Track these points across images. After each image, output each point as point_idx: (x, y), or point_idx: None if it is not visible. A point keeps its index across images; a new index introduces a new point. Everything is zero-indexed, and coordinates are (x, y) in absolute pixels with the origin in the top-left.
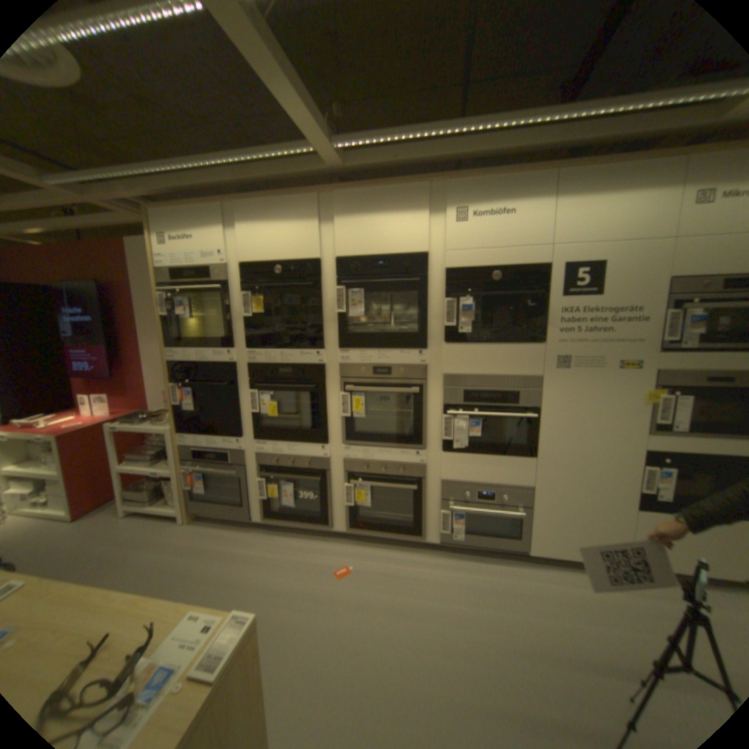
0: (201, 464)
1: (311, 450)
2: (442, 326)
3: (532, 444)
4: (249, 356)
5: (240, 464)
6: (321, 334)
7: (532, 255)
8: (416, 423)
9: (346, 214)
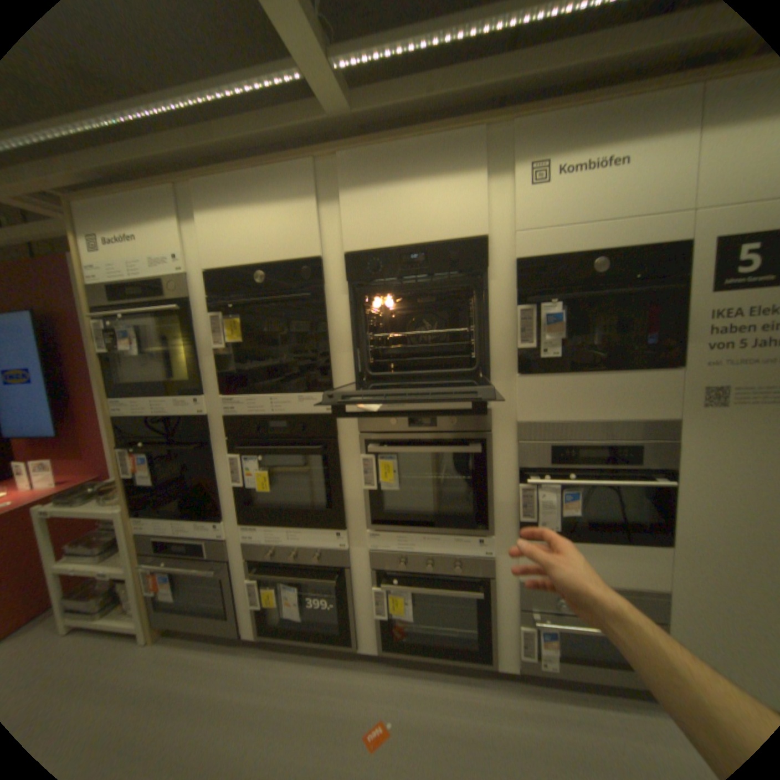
0: (168, 558)
1: (321, 537)
2: (514, 347)
3: (665, 525)
4: (225, 405)
5: (220, 558)
6: (329, 368)
7: (661, 226)
8: (478, 496)
9: (359, 185)
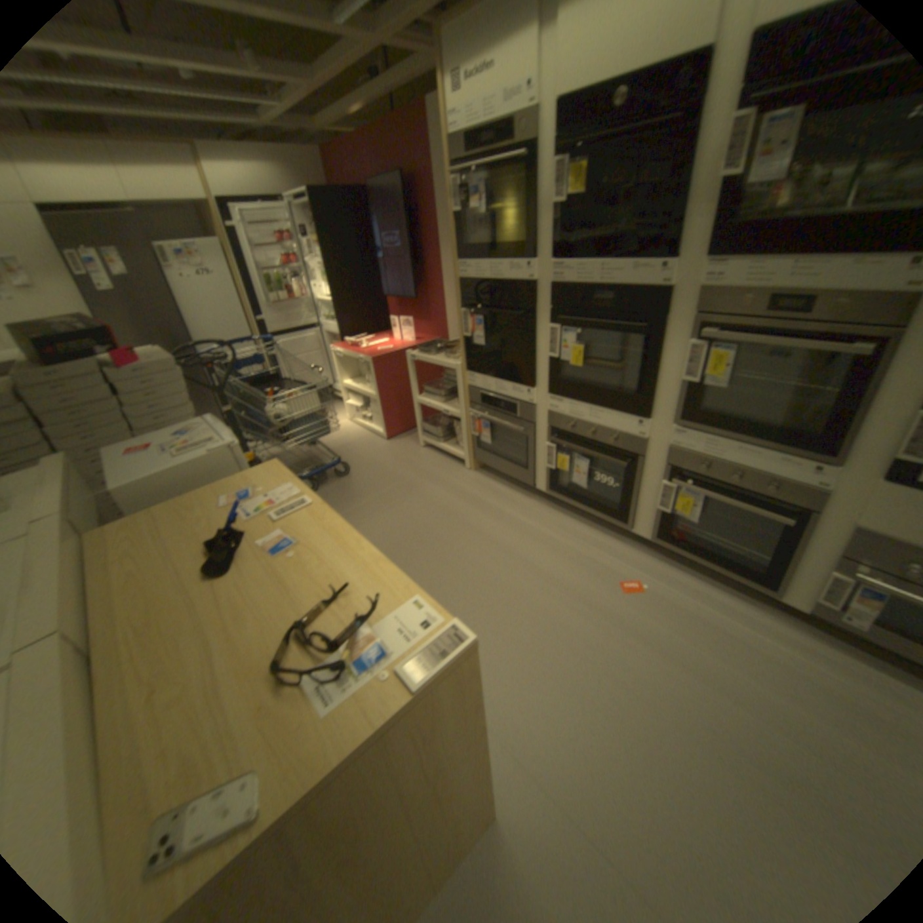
0: (490, 411)
1: (622, 422)
2: None
3: None
4: (554, 271)
5: (529, 420)
6: (678, 226)
7: None
8: (840, 414)
9: None
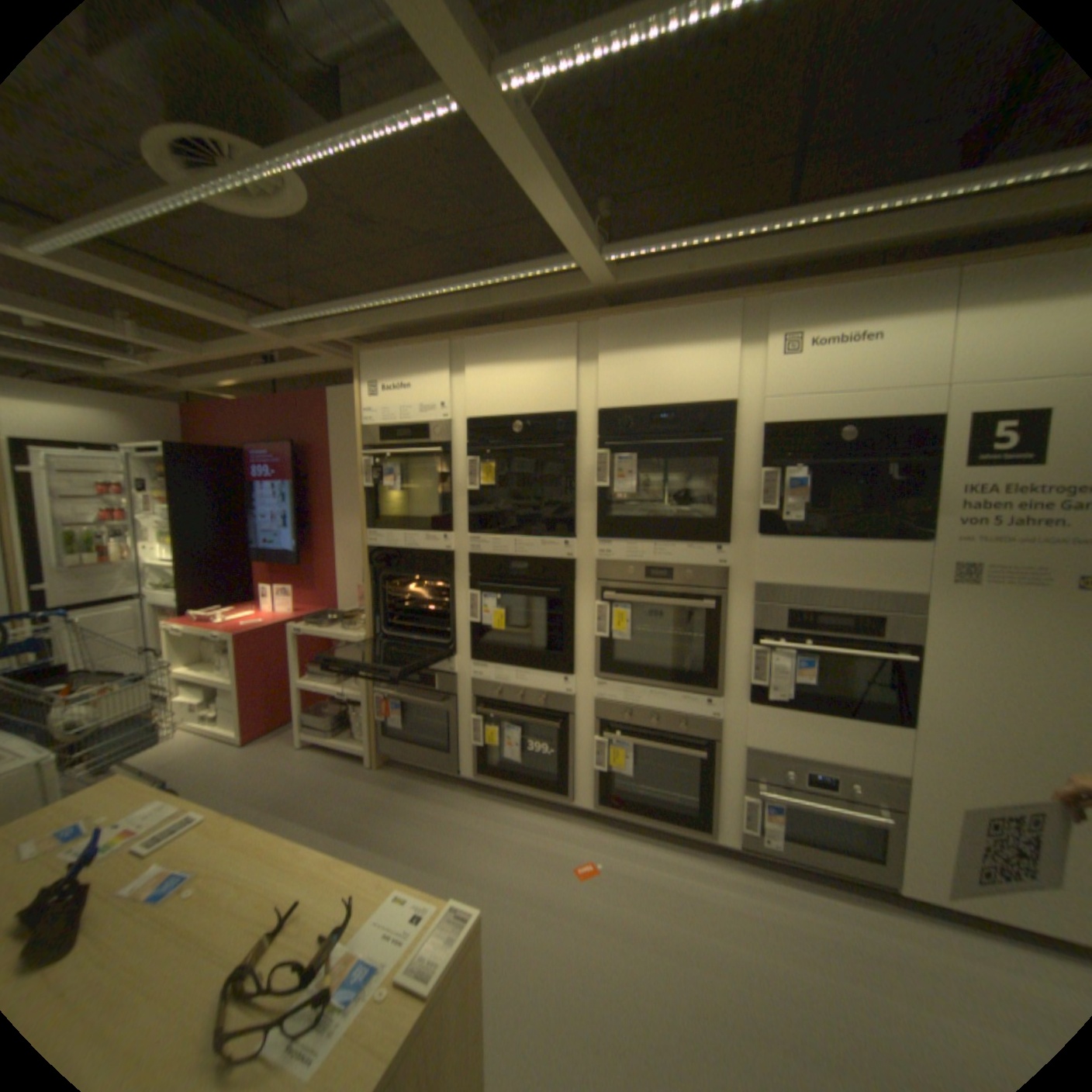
0: (400, 687)
1: (549, 681)
2: (756, 508)
3: (908, 705)
4: (472, 544)
5: (450, 692)
6: (572, 516)
7: (912, 400)
8: (709, 655)
9: (617, 349)
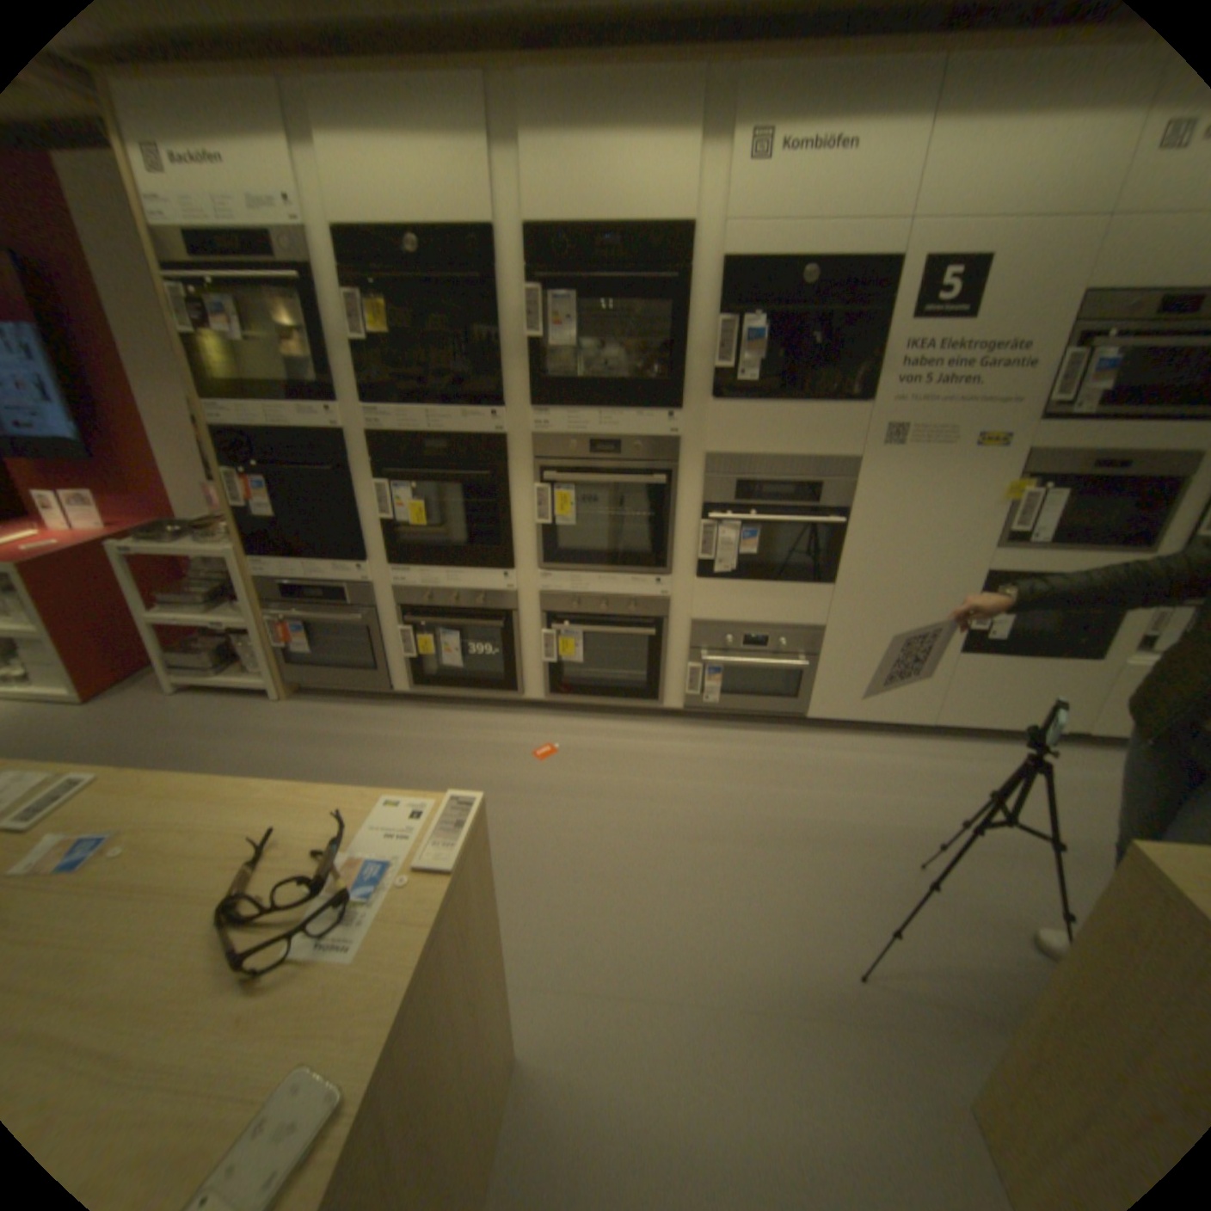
0: (299, 607)
1: (486, 580)
2: (710, 368)
3: (830, 564)
4: (367, 419)
5: (367, 605)
6: (499, 379)
7: (875, 238)
8: (657, 535)
9: (544, 129)
